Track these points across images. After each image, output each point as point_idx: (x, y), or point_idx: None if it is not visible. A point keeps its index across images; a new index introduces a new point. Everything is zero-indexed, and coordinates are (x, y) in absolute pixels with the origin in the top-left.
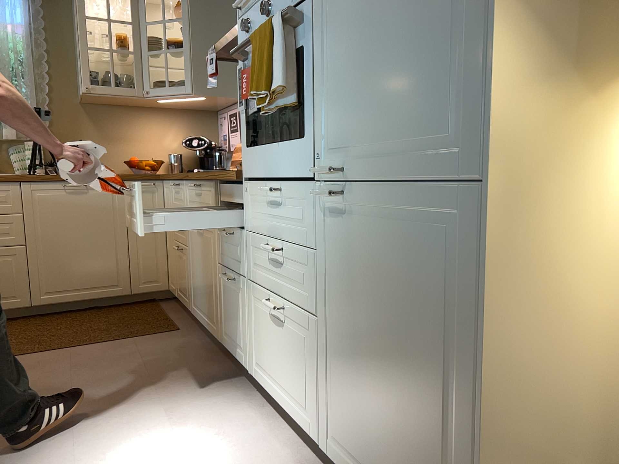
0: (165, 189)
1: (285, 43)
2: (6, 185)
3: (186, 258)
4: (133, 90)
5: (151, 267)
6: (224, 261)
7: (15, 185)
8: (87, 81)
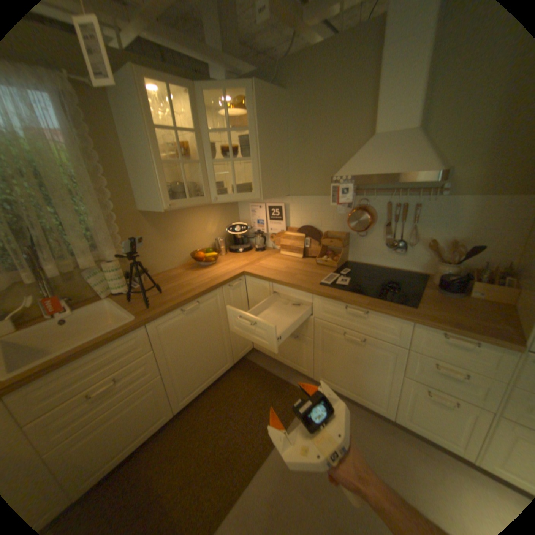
0: (252, 283)
1: None
2: (133, 334)
3: (306, 344)
4: (203, 199)
5: (244, 340)
6: (426, 382)
7: (141, 330)
8: (166, 198)
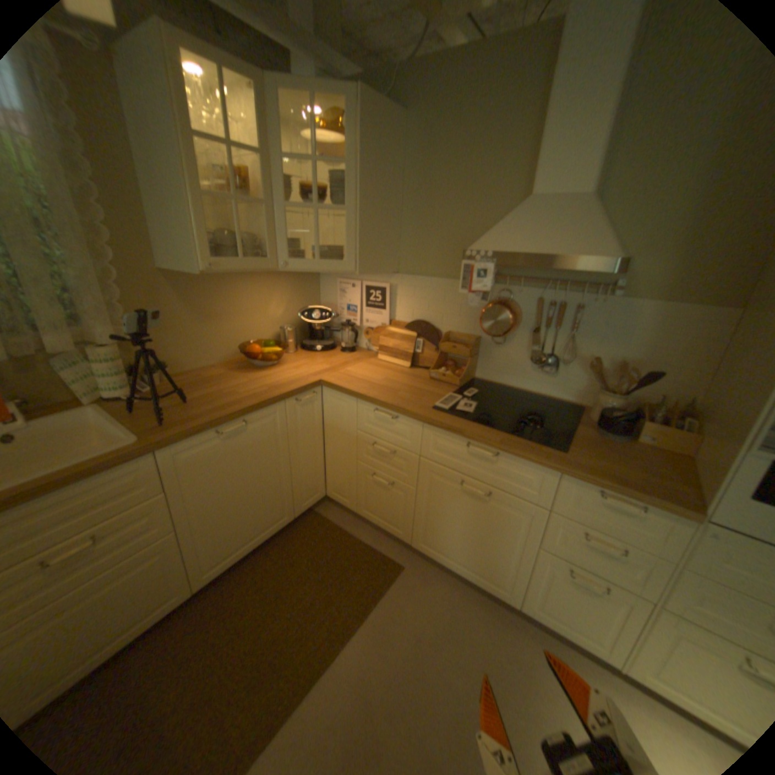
0: (332, 400)
1: None
2: (132, 465)
3: (405, 495)
4: (266, 264)
5: (312, 483)
6: (568, 557)
7: (147, 459)
8: (206, 253)
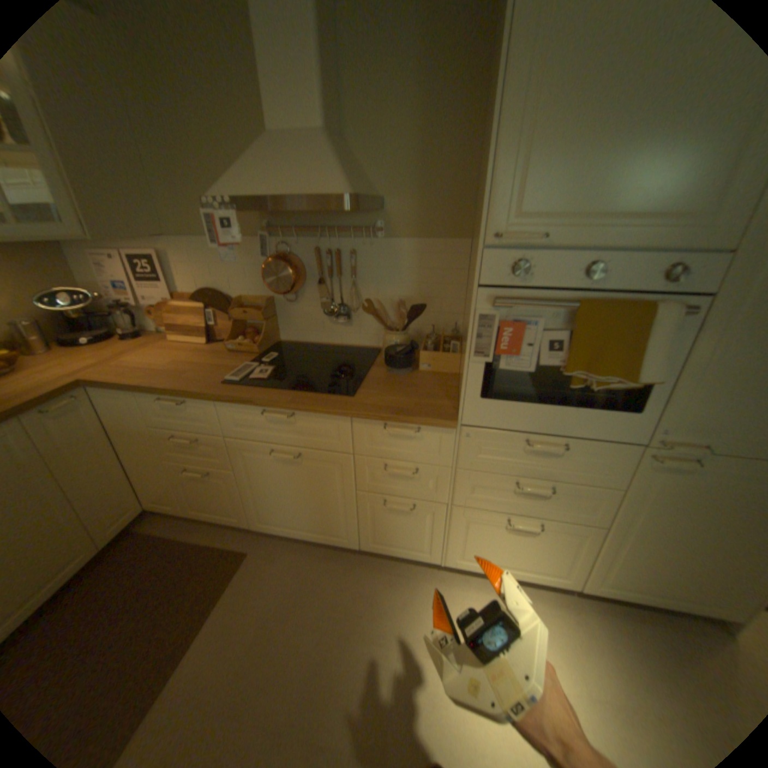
0: (104, 400)
1: (674, 341)
2: None
3: (225, 482)
4: None
5: (114, 502)
6: (378, 489)
7: None
8: None
